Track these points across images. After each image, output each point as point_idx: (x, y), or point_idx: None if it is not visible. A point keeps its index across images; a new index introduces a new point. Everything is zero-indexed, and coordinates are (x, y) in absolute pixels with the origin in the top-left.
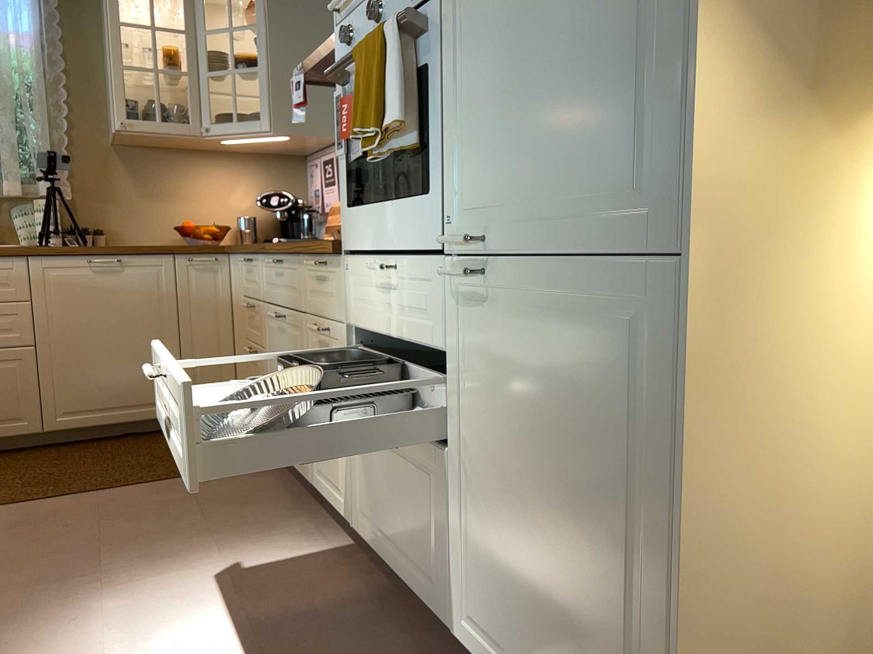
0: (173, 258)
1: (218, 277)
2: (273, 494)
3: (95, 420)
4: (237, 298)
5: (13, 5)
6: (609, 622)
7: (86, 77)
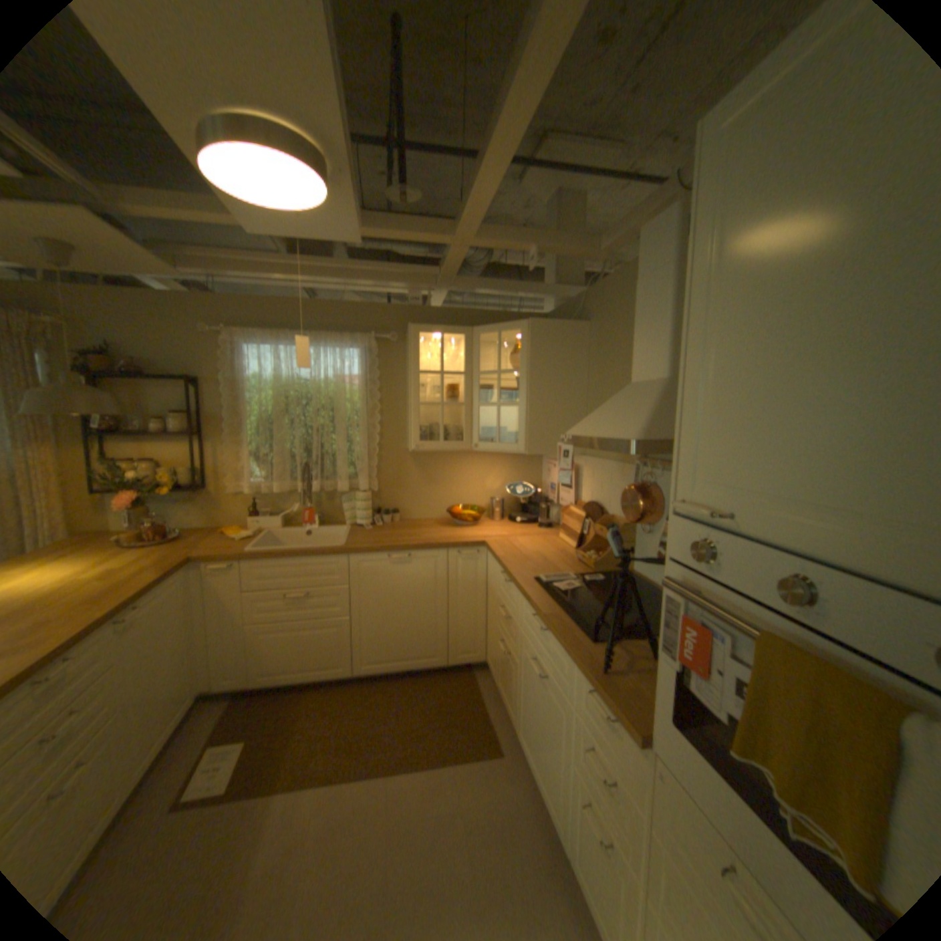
0: (446, 552)
1: (478, 565)
2: (526, 827)
3: (386, 669)
4: (492, 588)
5: (349, 356)
6: None
7: (393, 401)
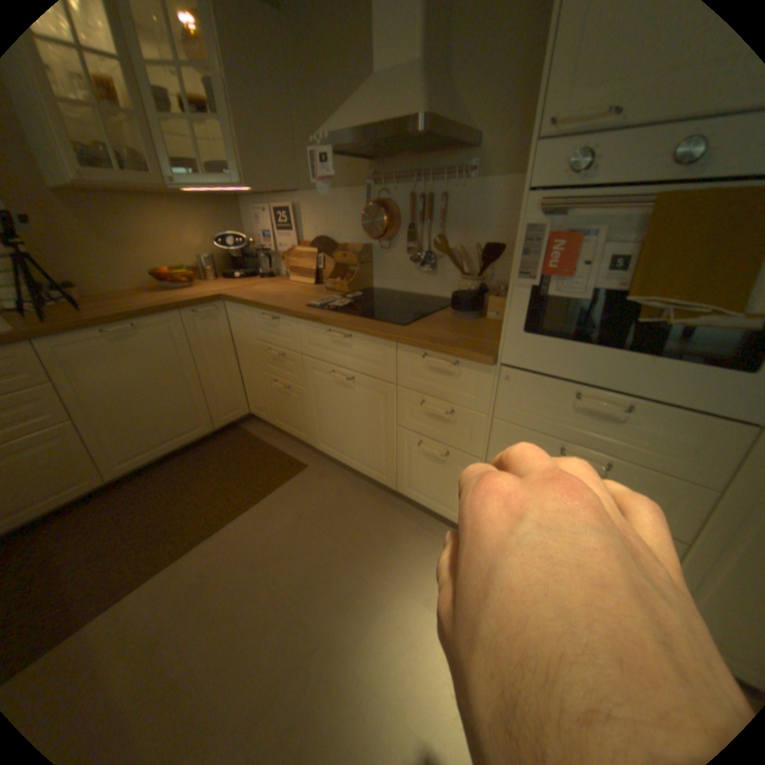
0: (179, 312)
1: (219, 320)
2: (351, 493)
3: (147, 457)
4: (245, 338)
5: None
6: None
7: None
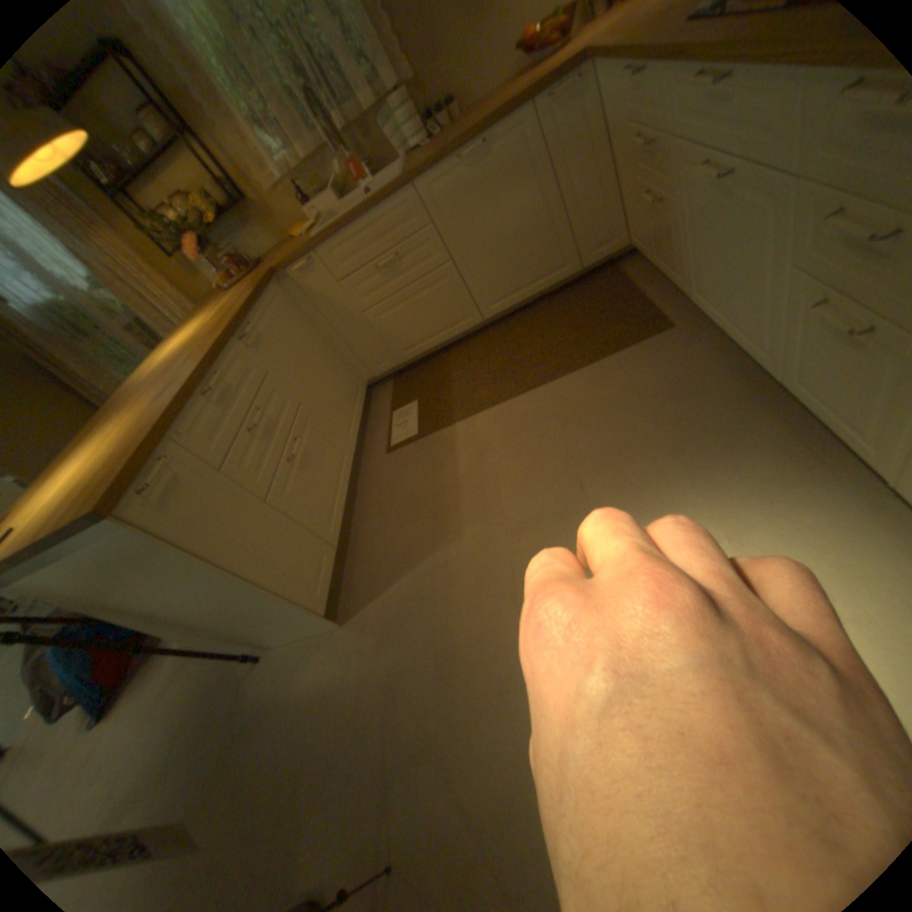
0: (533, 103)
1: (587, 98)
2: (717, 371)
3: (516, 298)
4: (618, 121)
5: None
6: None
7: None
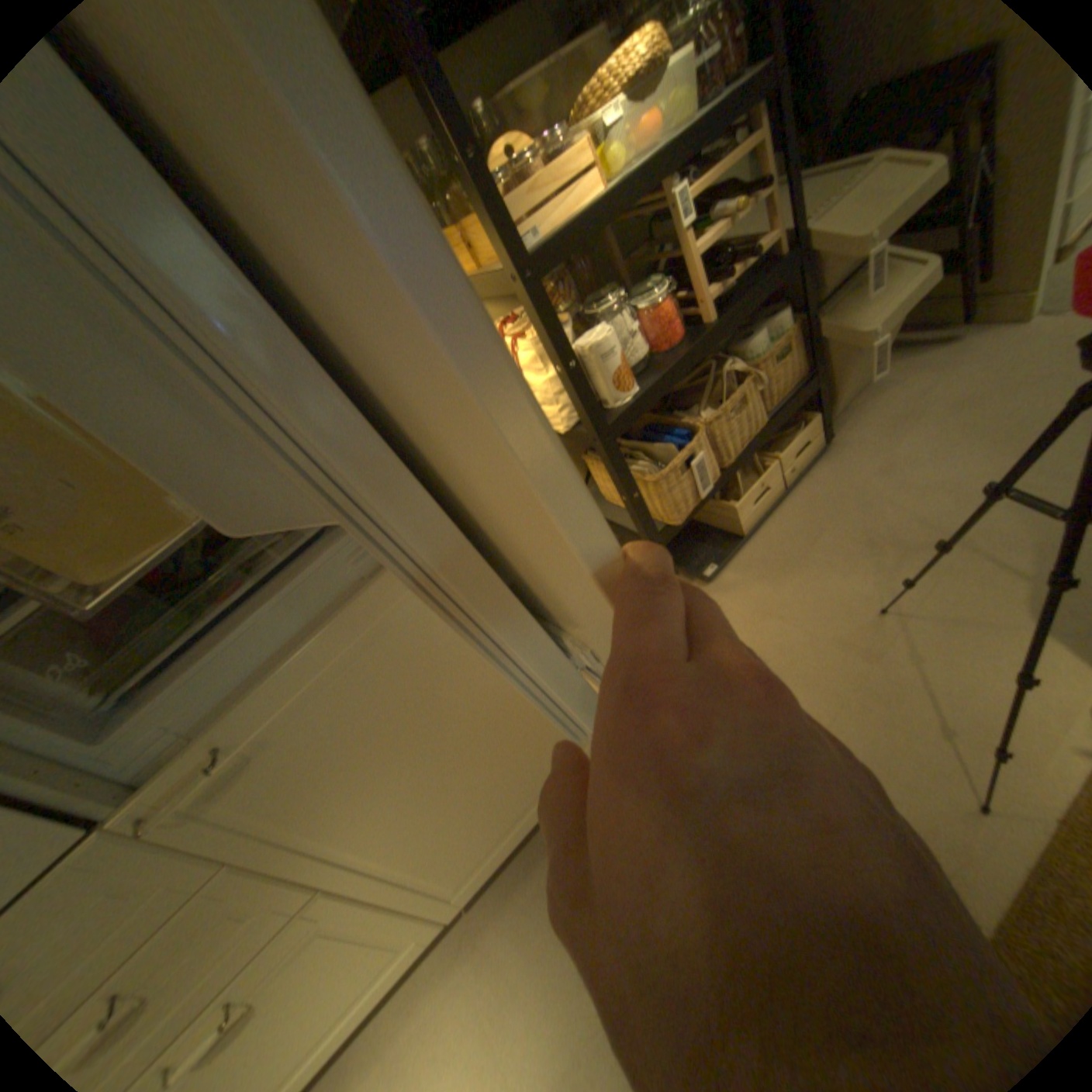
0: None
1: None
2: None
3: None
4: None
5: None
6: (527, 733)
7: None
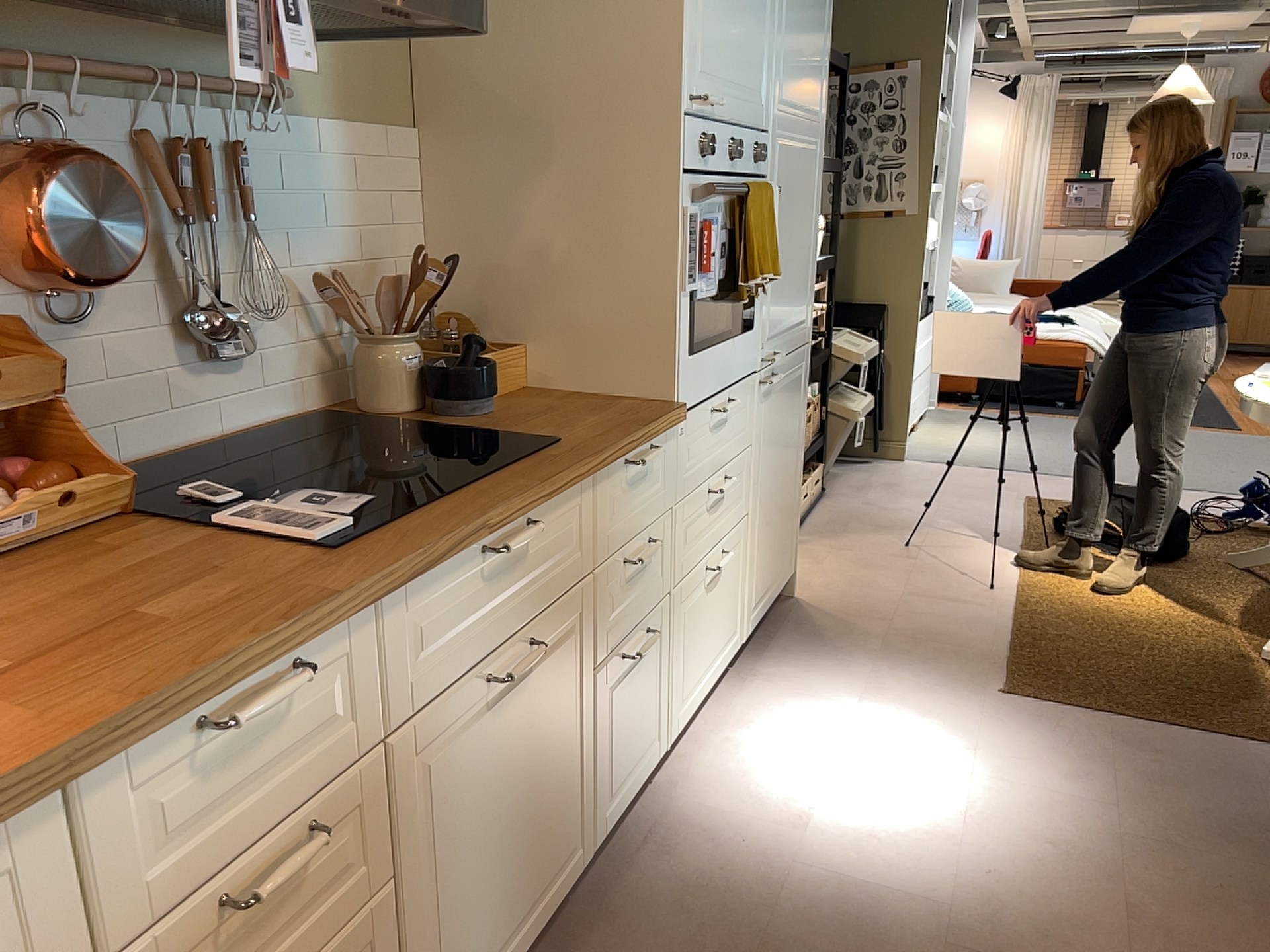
0: None
1: None
2: None
3: None
4: None
5: None
6: (790, 506)
7: None
